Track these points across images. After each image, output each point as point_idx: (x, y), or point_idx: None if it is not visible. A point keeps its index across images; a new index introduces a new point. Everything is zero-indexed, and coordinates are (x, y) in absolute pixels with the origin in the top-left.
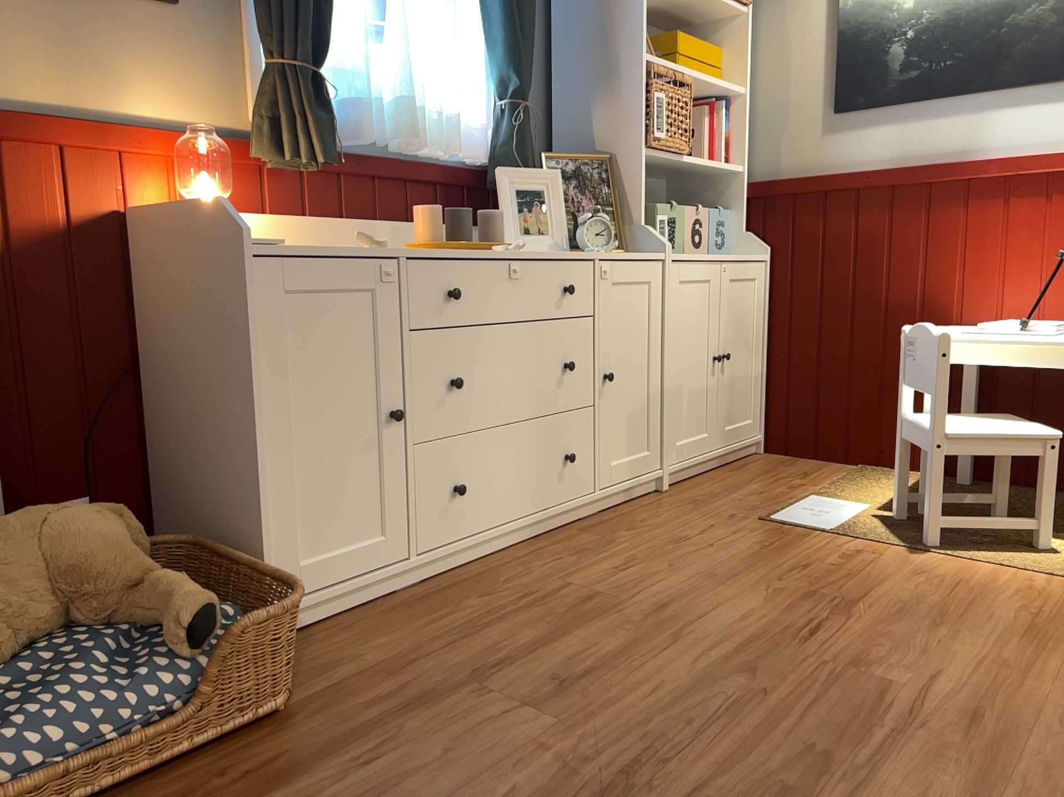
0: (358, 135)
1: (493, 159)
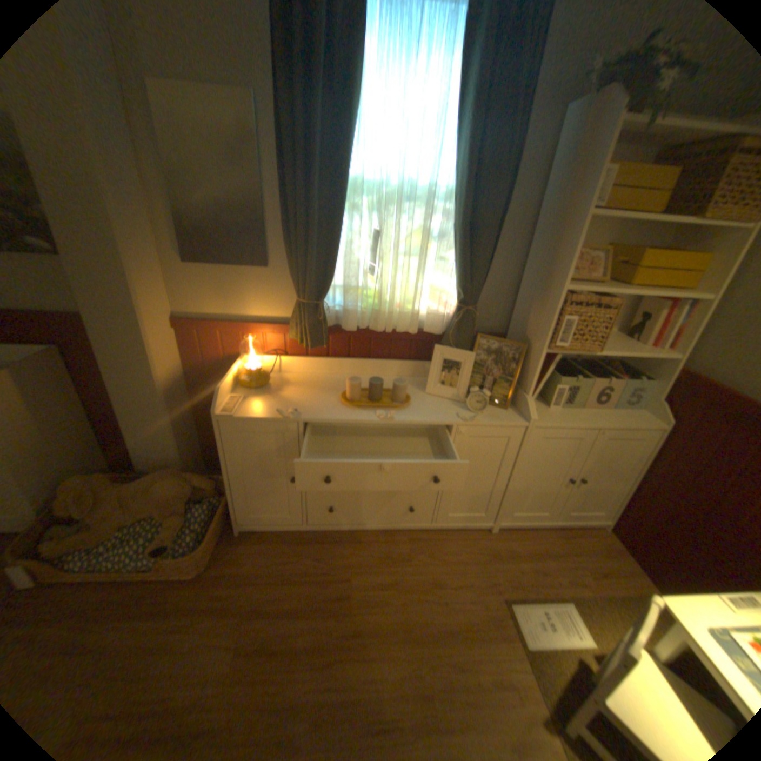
0: (346, 327)
1: (446, 333)
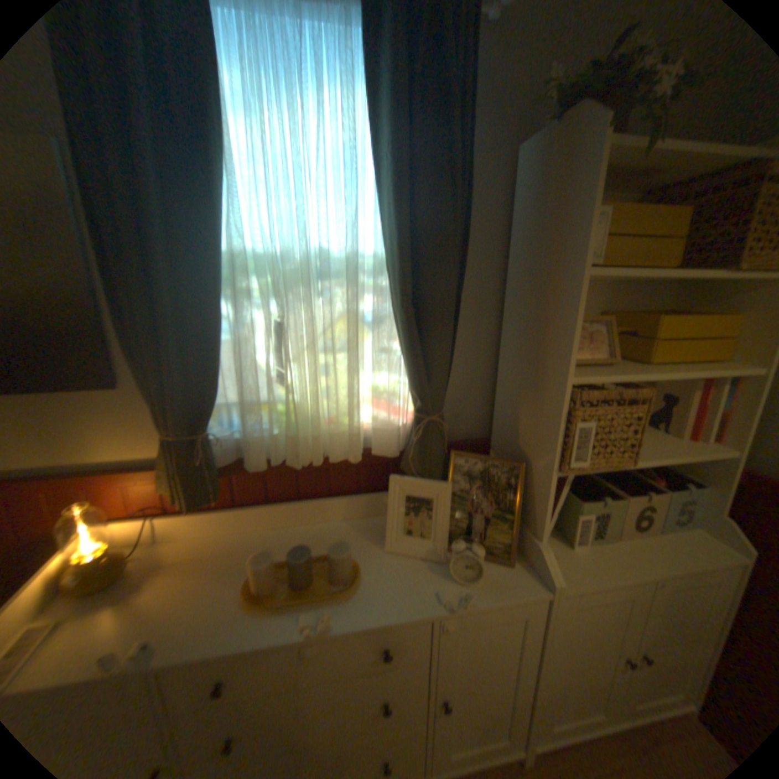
0: (249, 467)
1: (406, 453)
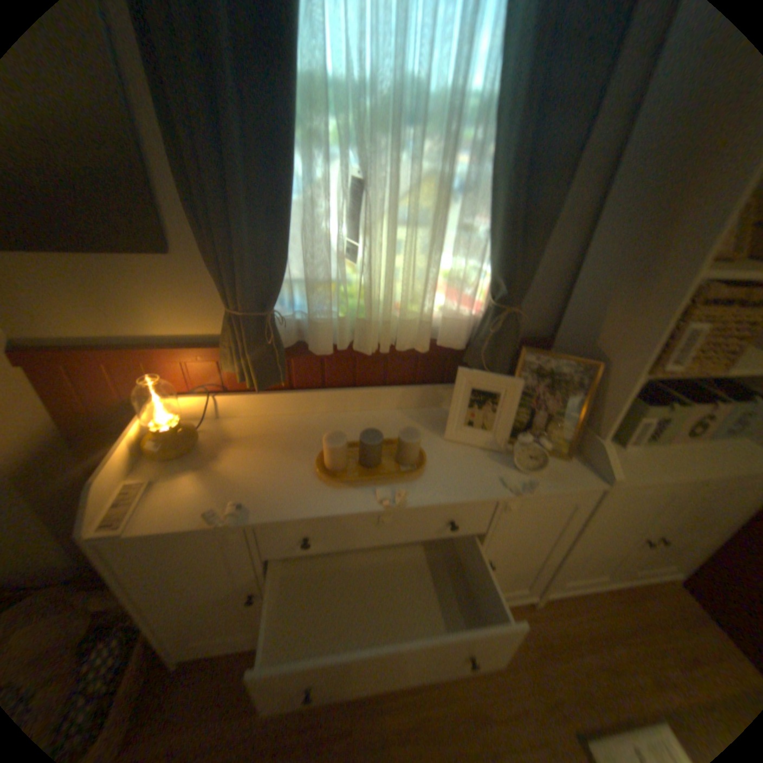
0: (317, 349)
1: (473, 346)
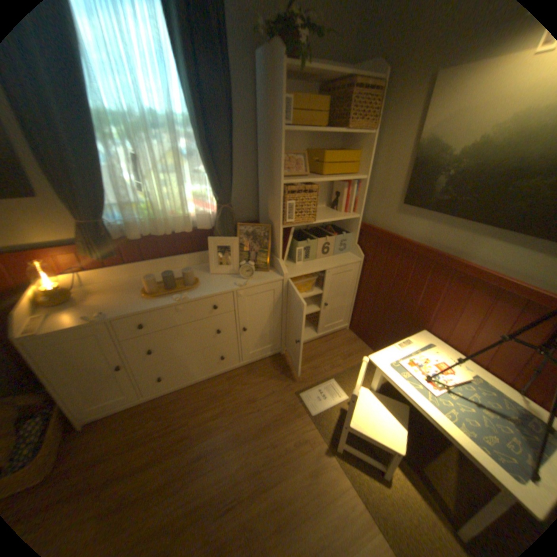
0: (132, 237)
1: (215, 227)
